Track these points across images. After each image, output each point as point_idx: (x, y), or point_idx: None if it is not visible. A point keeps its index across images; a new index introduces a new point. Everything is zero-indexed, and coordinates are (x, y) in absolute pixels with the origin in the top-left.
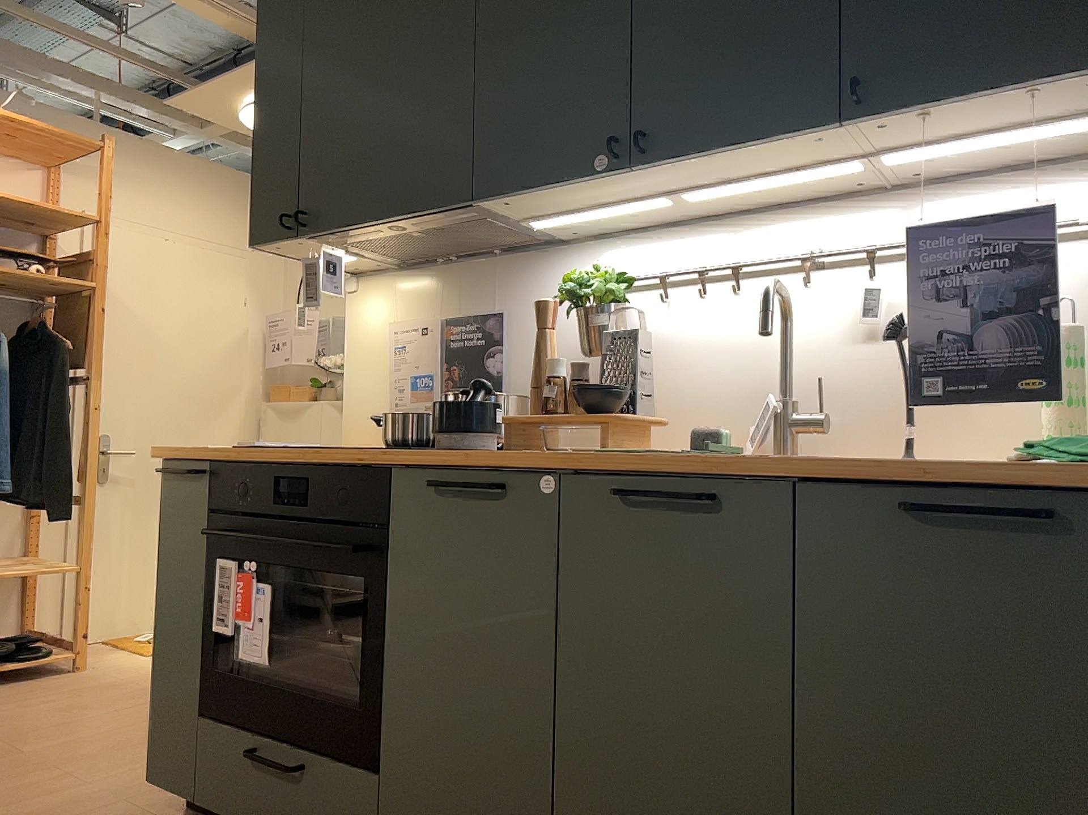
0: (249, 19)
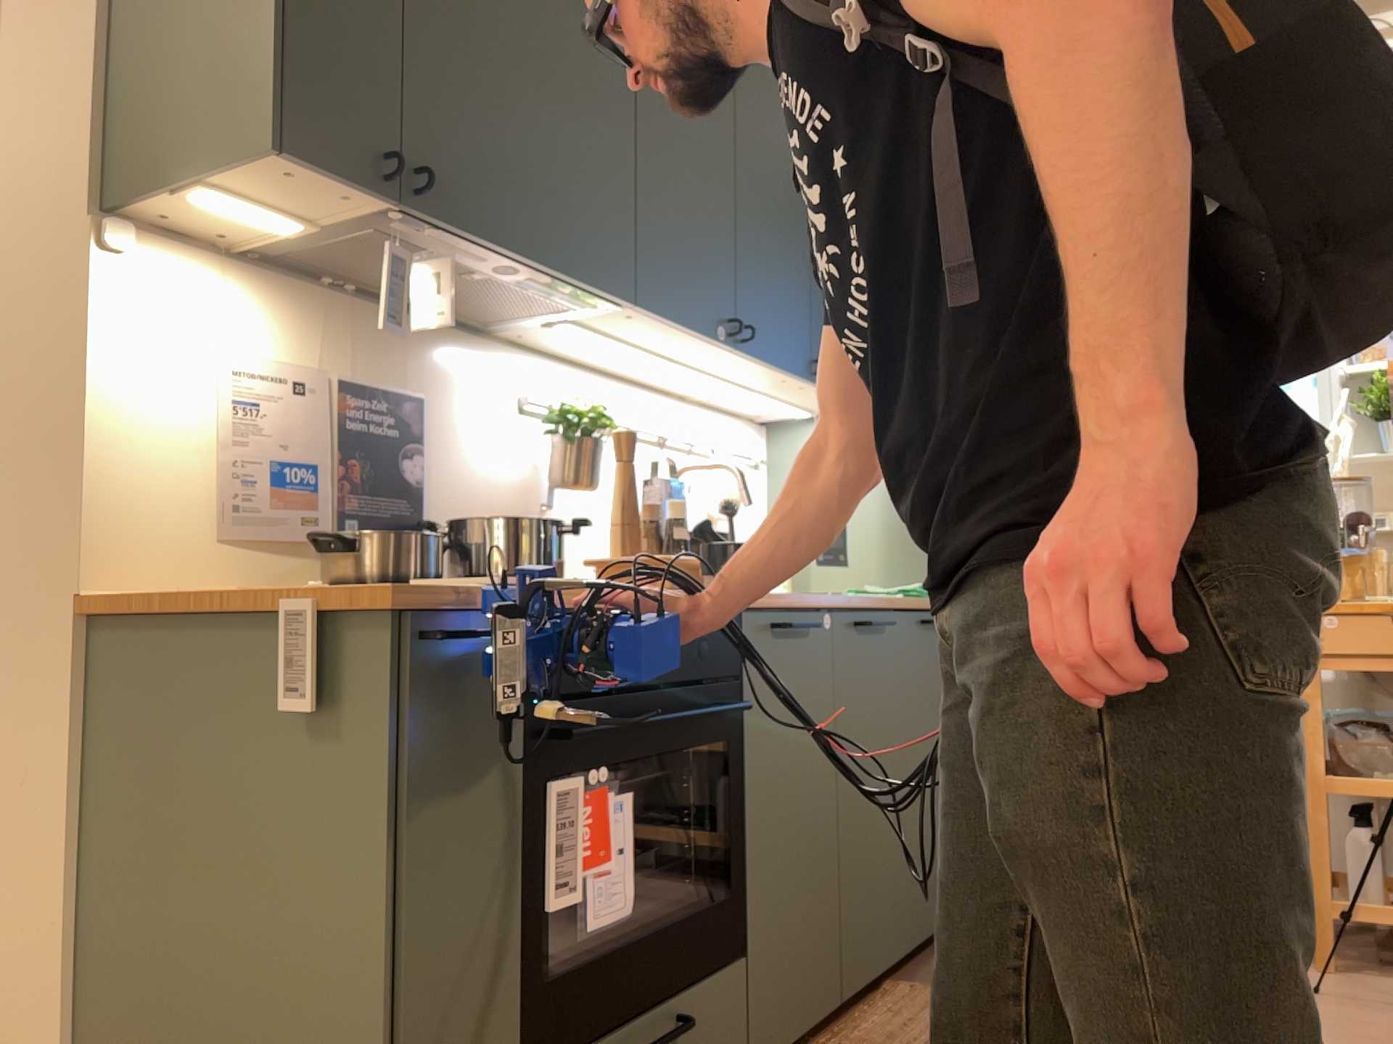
0: None
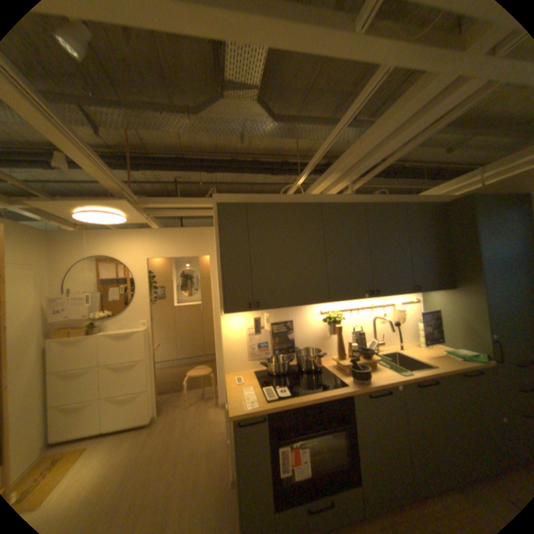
0: (118, 182)
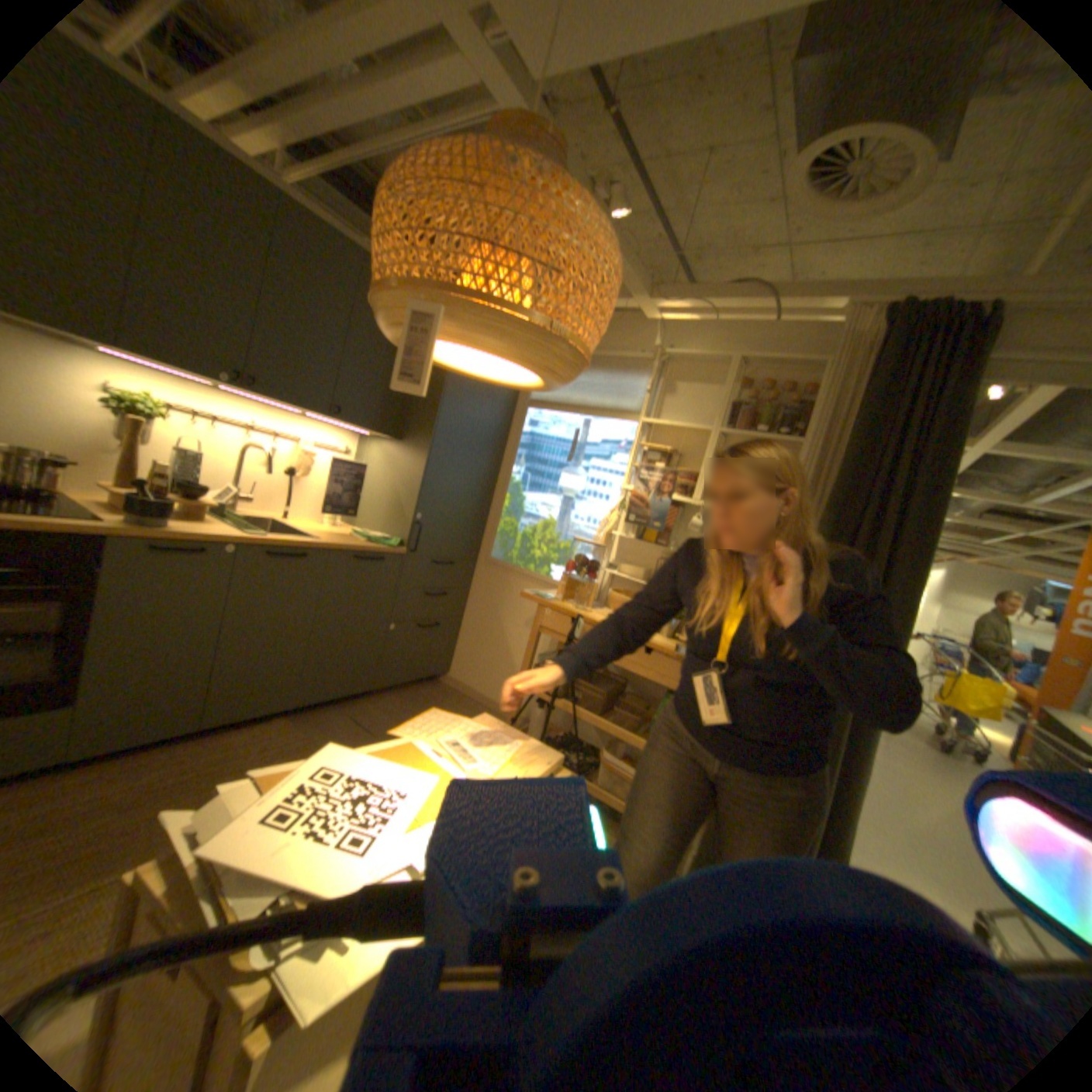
0: None
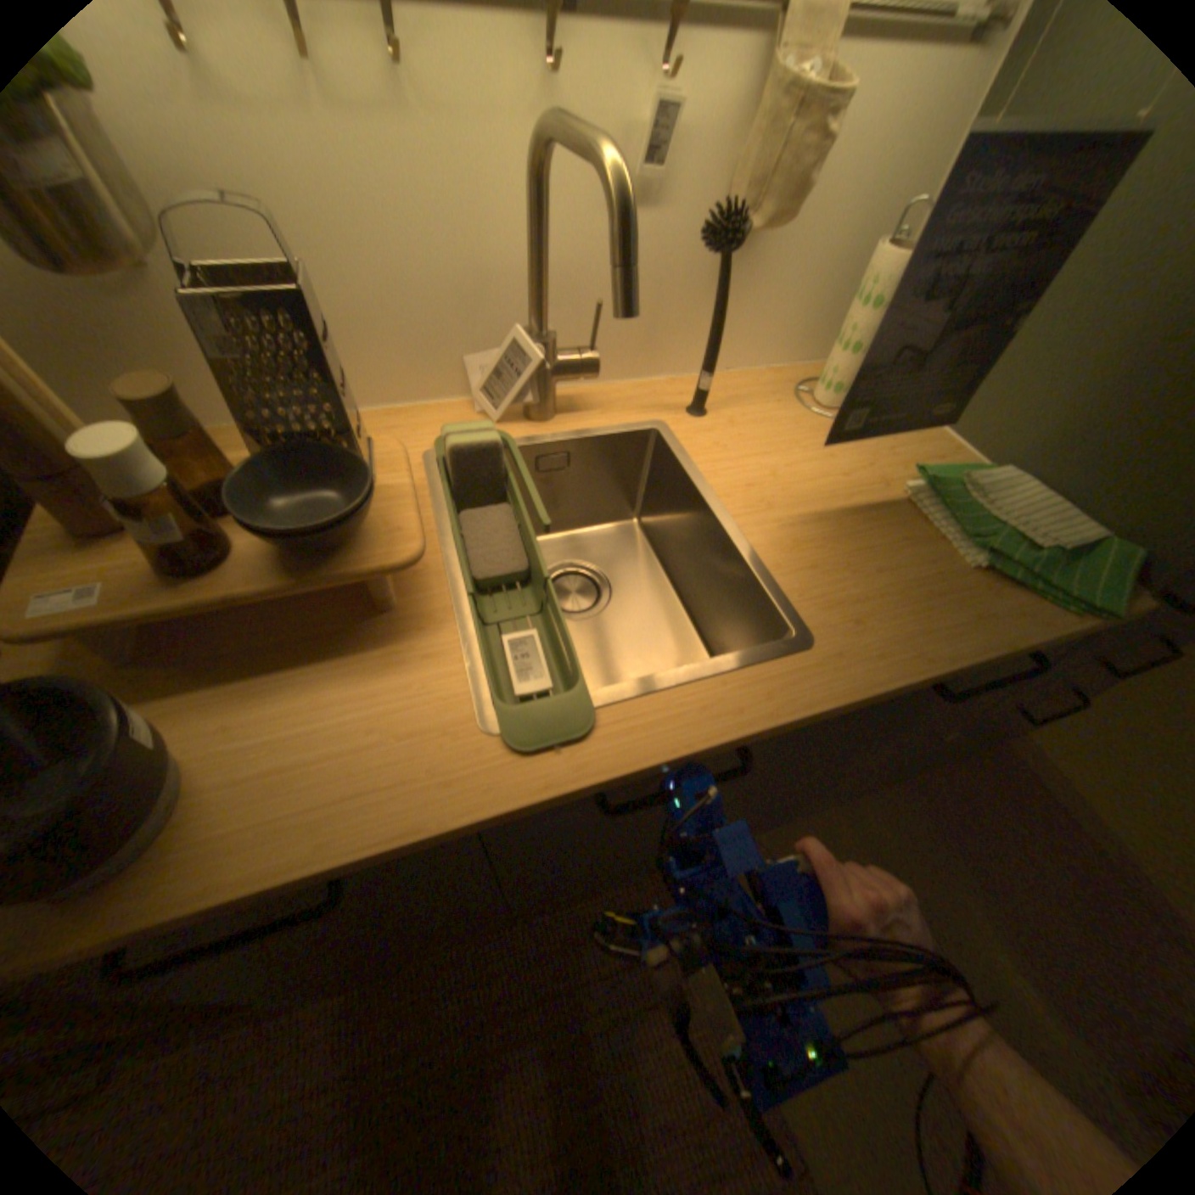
0: None
